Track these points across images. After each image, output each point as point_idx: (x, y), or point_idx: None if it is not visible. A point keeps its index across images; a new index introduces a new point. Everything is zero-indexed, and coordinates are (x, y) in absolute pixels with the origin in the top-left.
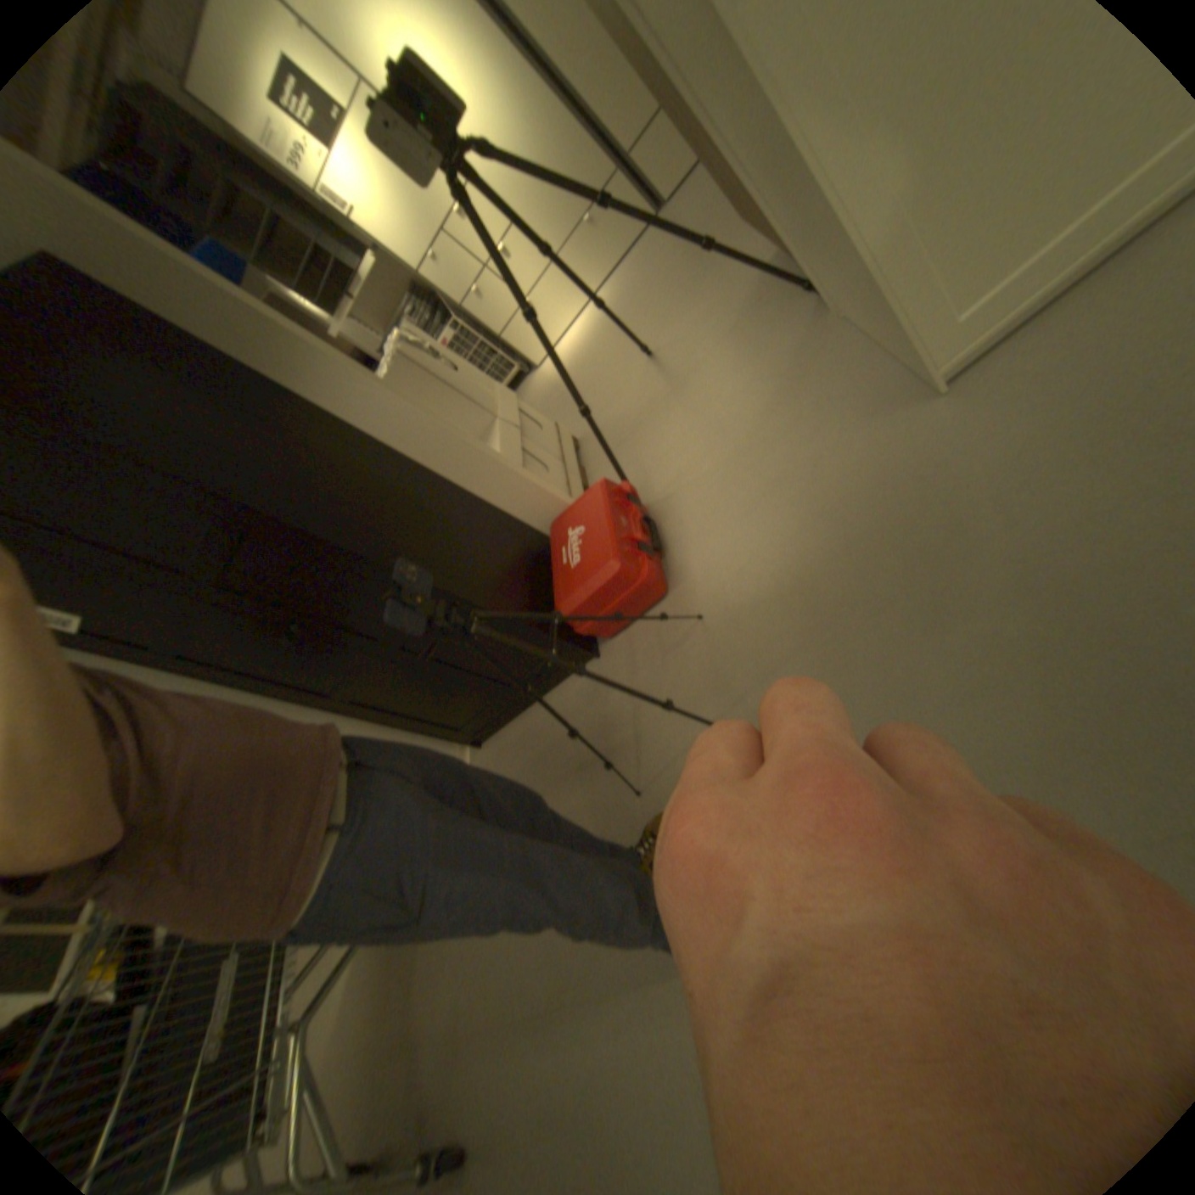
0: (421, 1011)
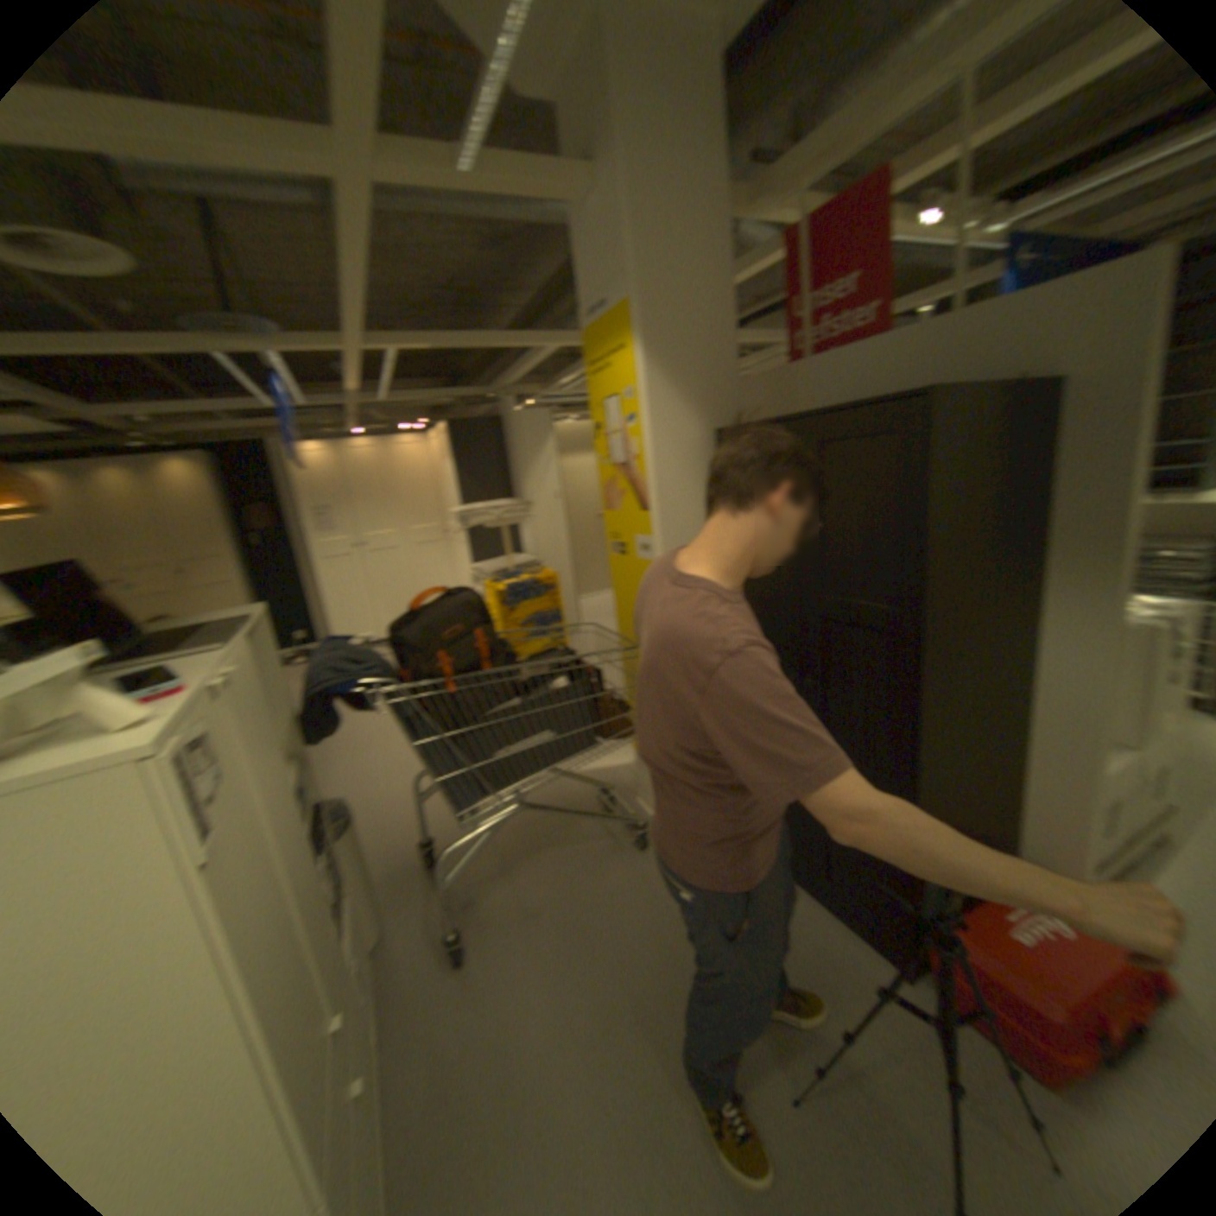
0: (533, 865)
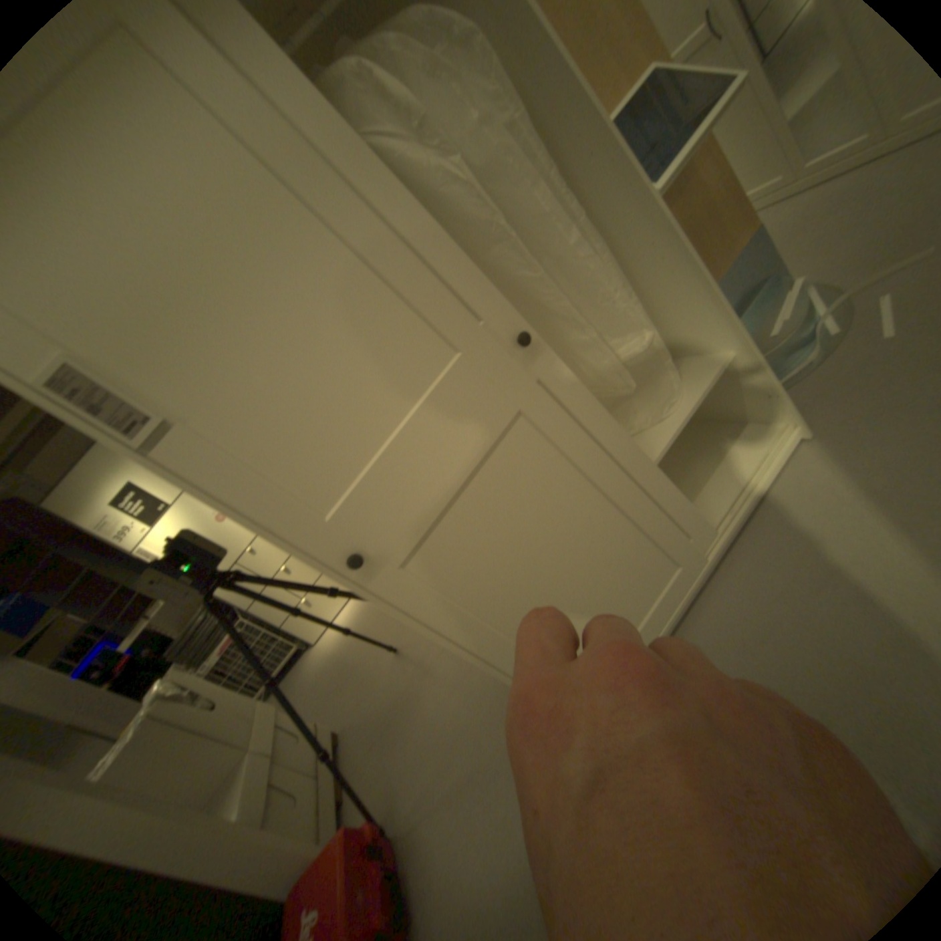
0: None
